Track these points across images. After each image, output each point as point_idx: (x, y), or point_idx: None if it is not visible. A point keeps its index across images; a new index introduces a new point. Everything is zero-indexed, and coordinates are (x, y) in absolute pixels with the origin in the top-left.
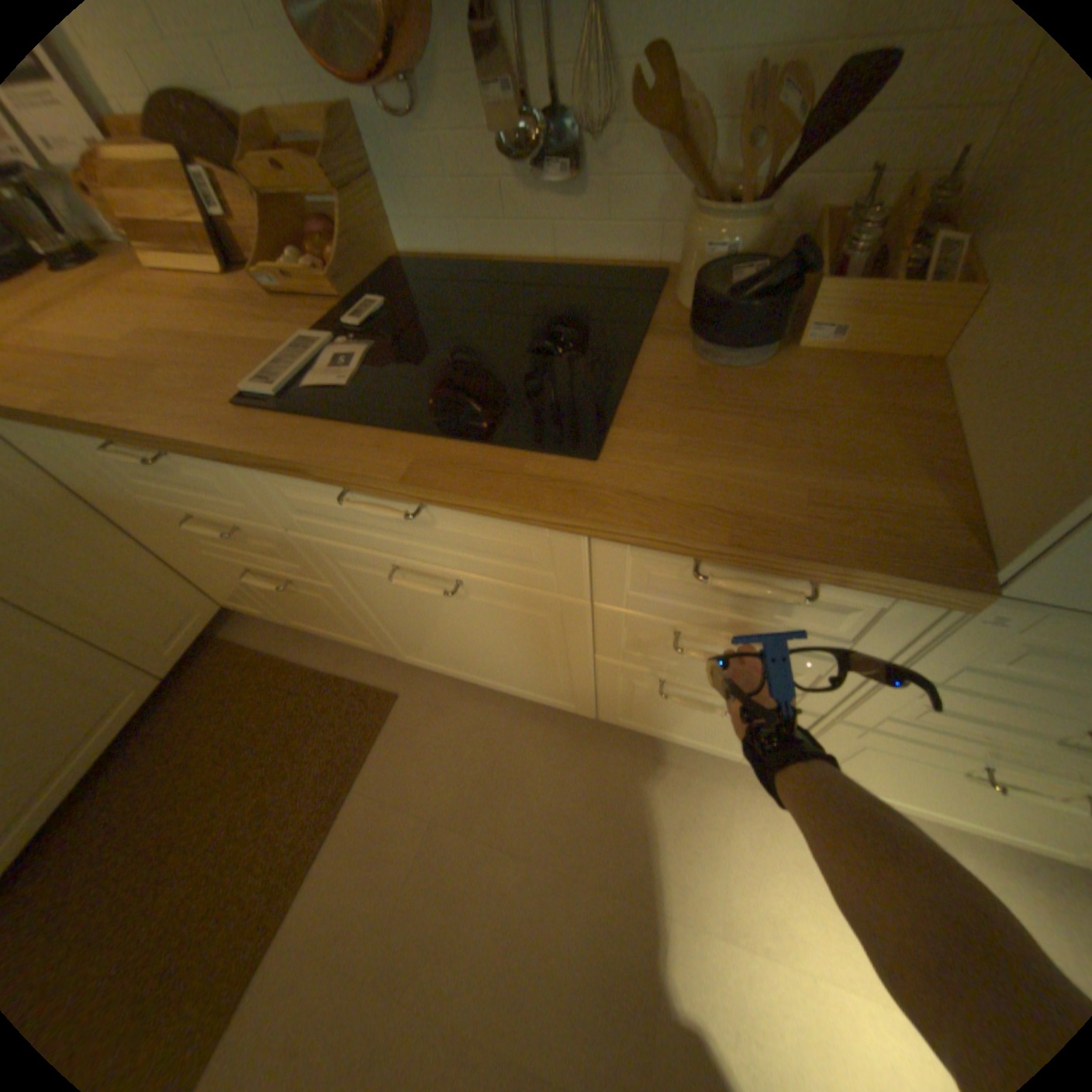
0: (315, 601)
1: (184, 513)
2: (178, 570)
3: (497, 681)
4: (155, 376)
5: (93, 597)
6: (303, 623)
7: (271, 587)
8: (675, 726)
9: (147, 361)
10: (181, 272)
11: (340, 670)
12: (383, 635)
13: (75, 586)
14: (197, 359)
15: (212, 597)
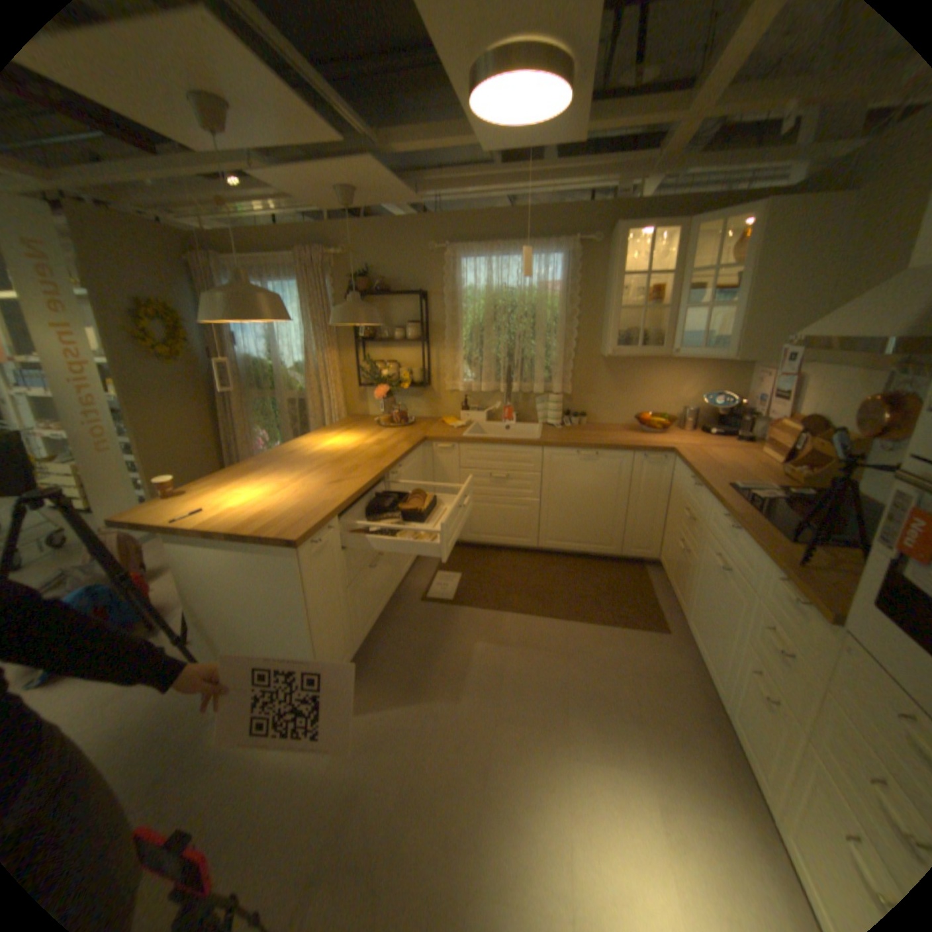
0: (688, 568)
1: (688, 509)
2: (665, 533)
3: (709, 657)
4: (722, 472)
5: (641, 516)
6: (675, 582)
7: (682, 549)
8: (753, 736)
9: (725, 469)
10: (771, 459)
11: (664, 611)
12: (693, 600)
13: (641, 510)
14: (737, 475)
15: (661, 553)
